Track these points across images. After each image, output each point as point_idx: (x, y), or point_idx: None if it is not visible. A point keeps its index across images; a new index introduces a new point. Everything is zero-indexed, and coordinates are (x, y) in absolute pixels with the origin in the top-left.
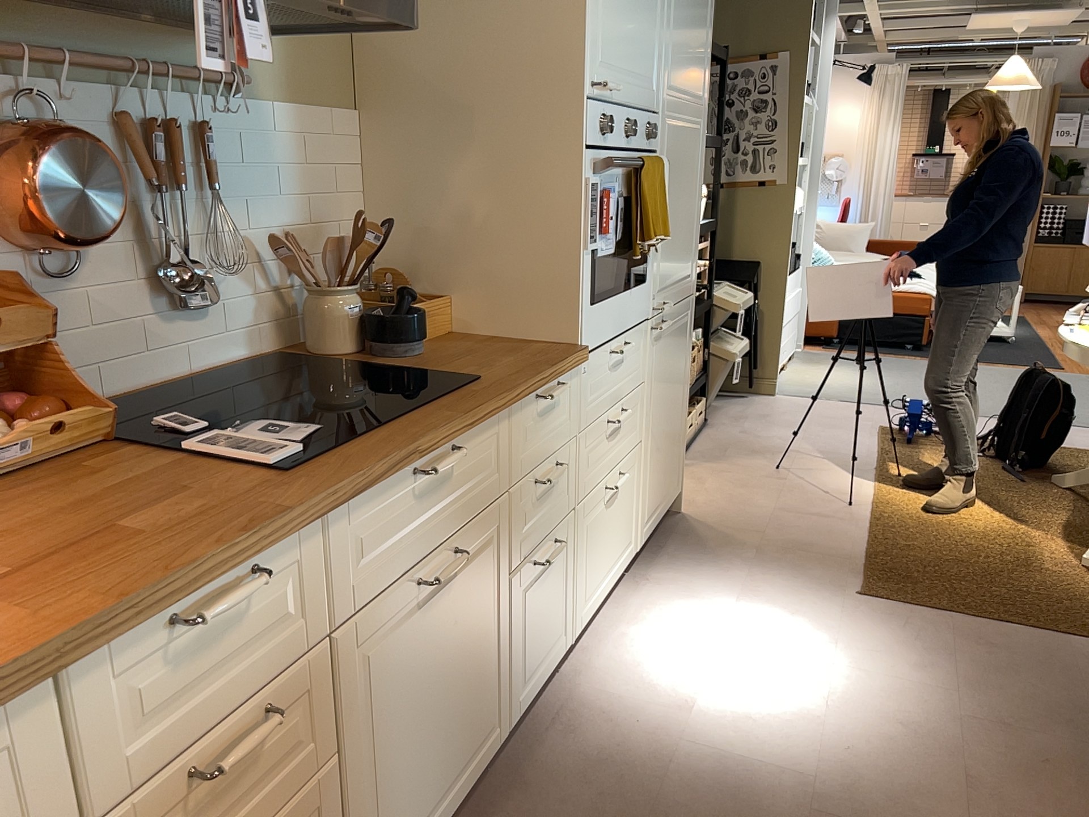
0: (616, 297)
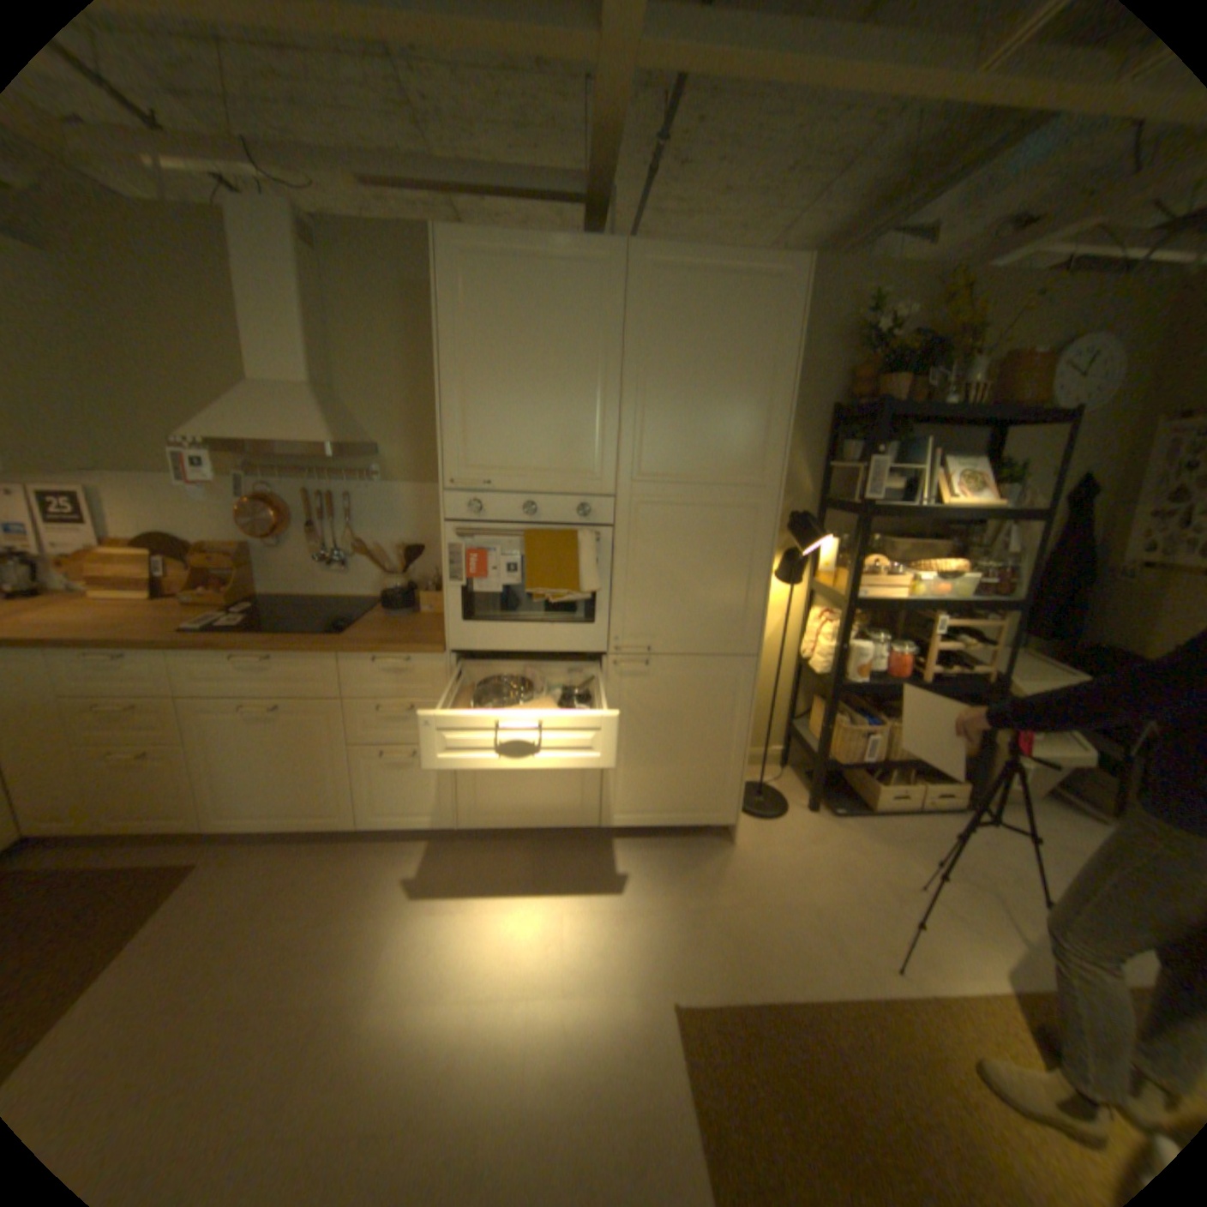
0: (517, 625)
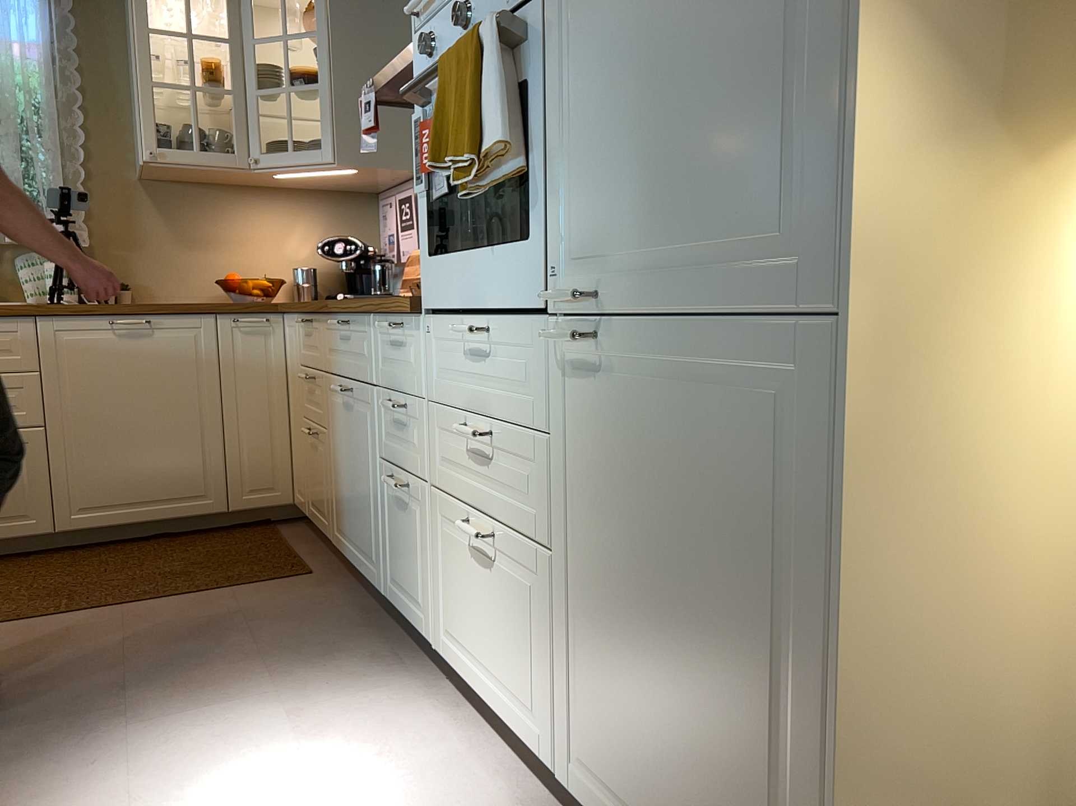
0: (467, 255)
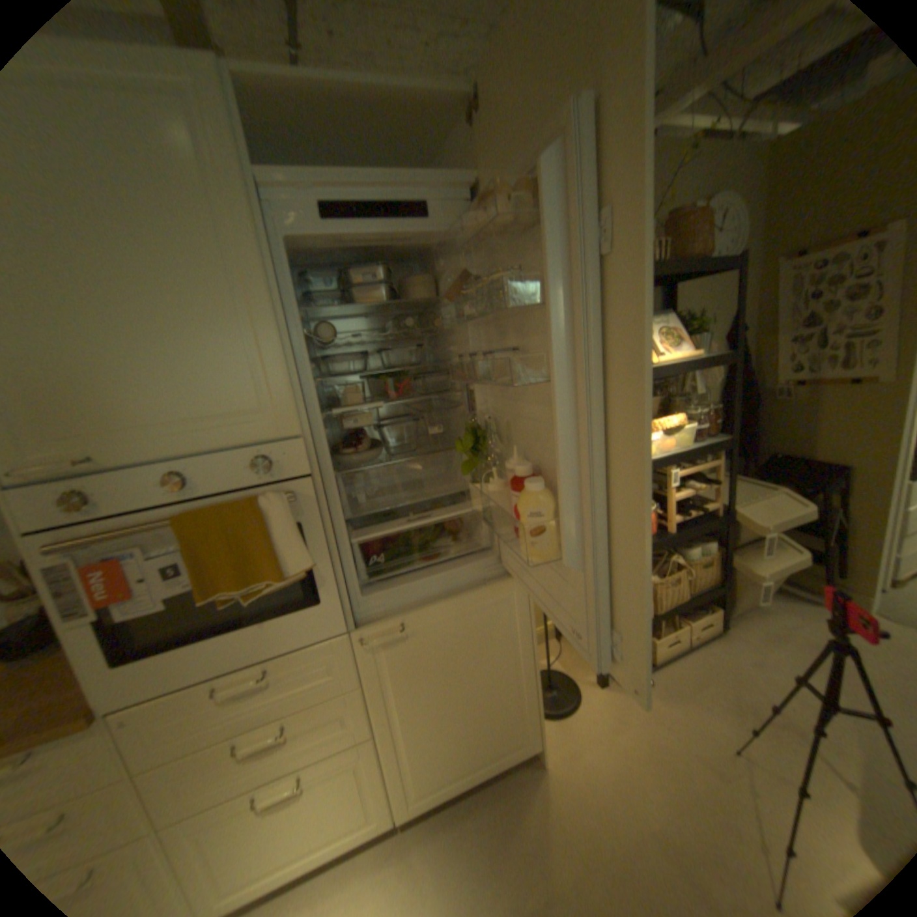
0: (204, 644)
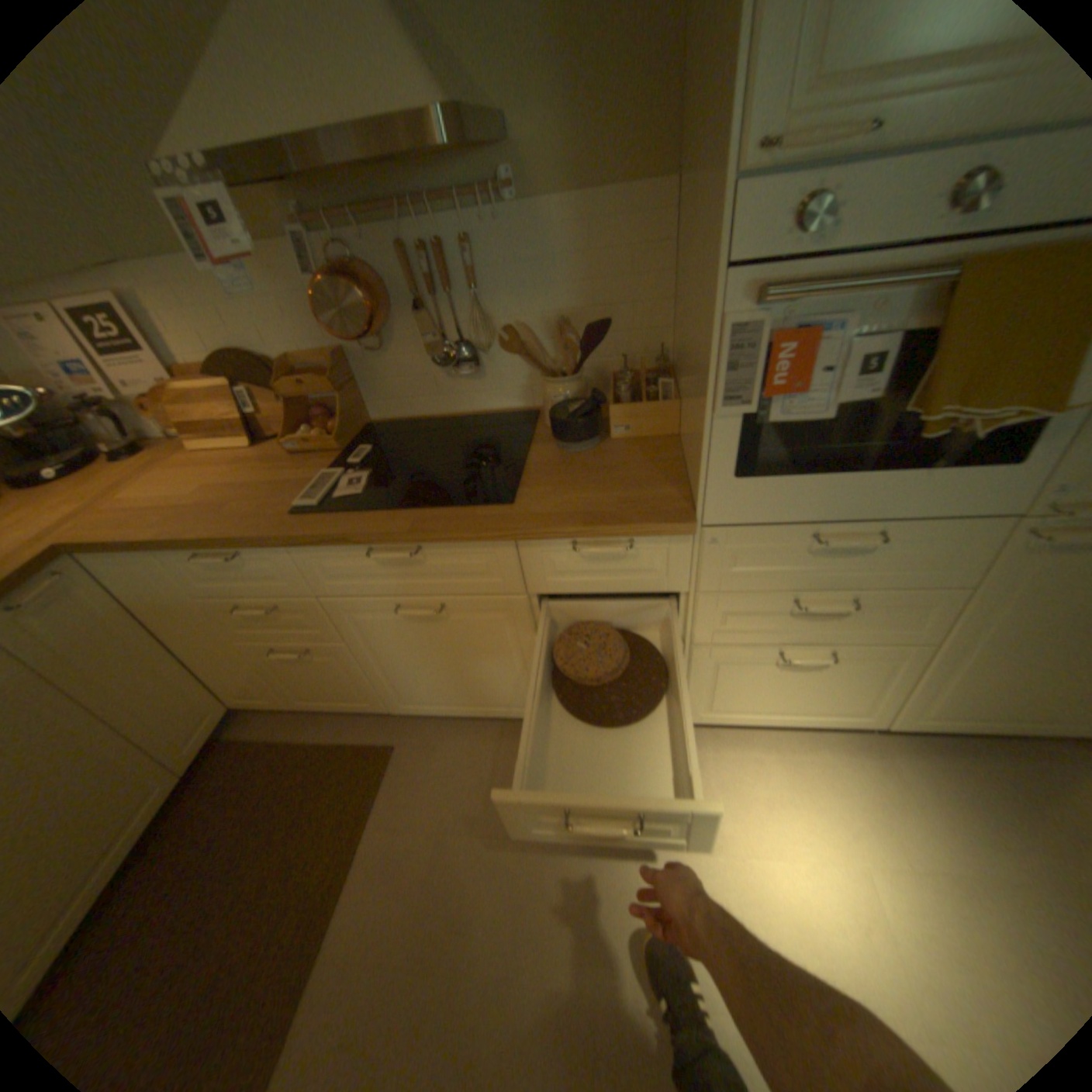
0: (847, 475)
